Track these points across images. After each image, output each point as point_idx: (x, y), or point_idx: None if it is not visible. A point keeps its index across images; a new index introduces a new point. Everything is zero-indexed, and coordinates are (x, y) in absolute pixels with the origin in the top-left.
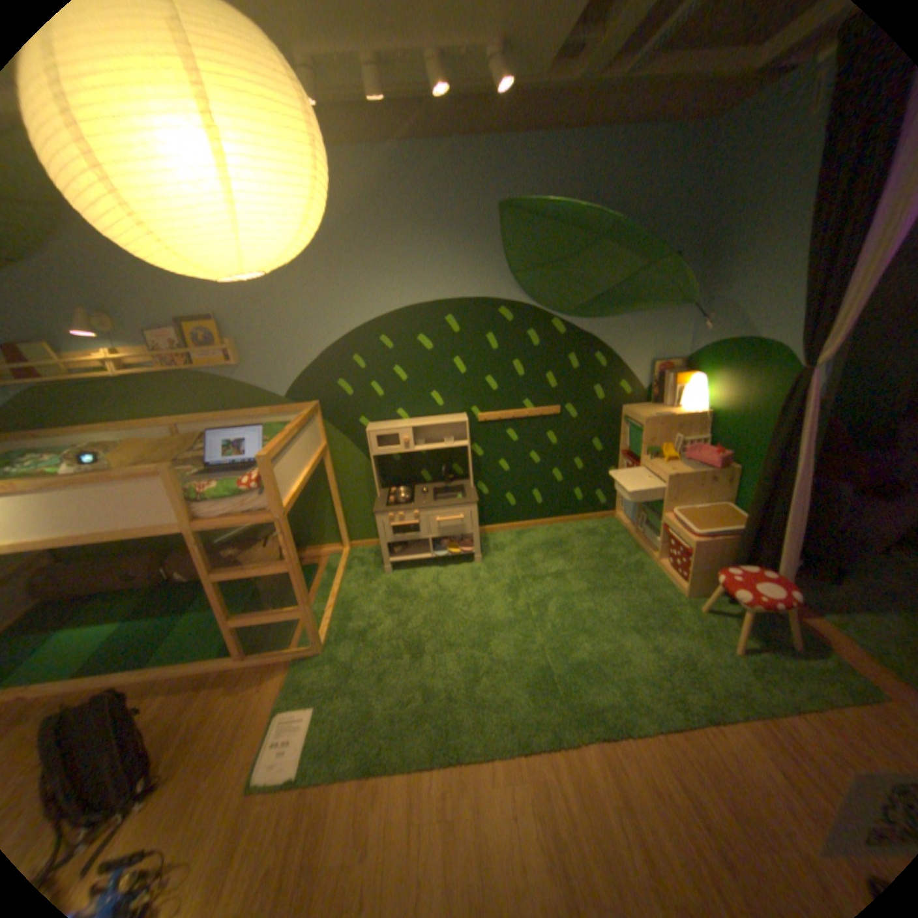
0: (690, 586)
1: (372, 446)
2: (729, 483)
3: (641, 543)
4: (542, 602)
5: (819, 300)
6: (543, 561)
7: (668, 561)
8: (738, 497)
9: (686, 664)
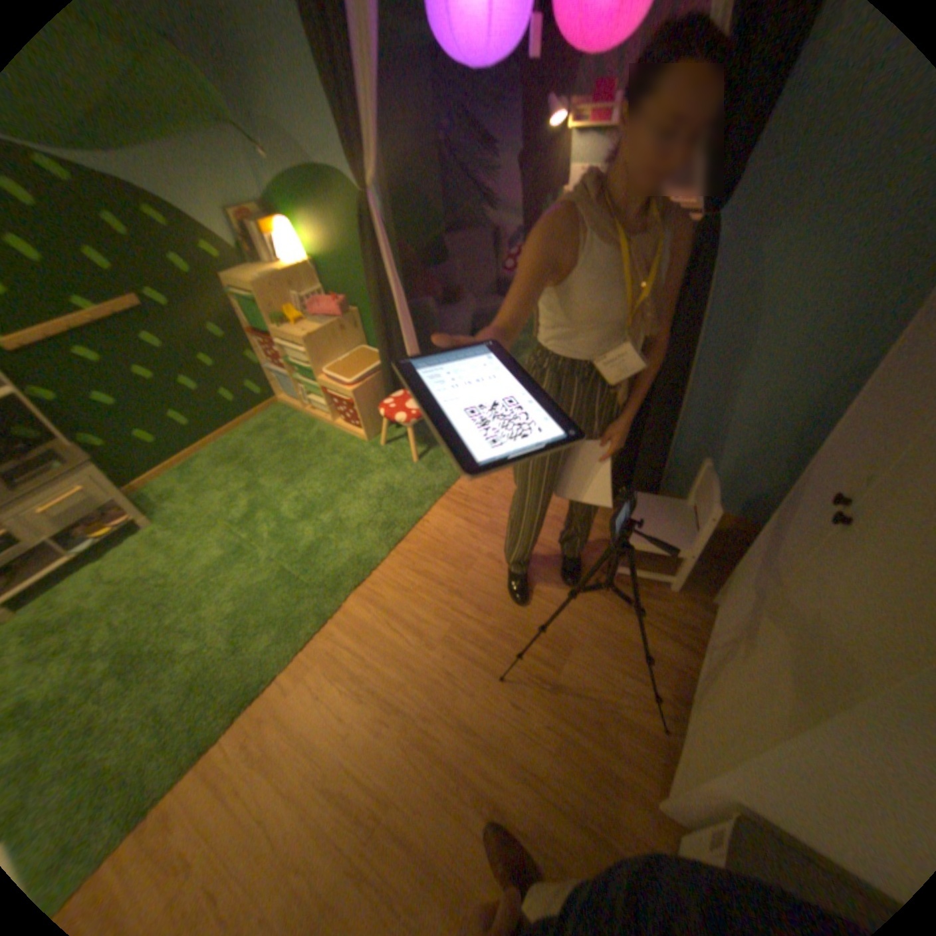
0: (364, 430)
1: None
2: (353, 328)
3: (311, 414)
4: (245, 521)
5: (342, 114)
6: (225, 481)
7: (339, 419)
8: (366, 338)
9: (385, 491)
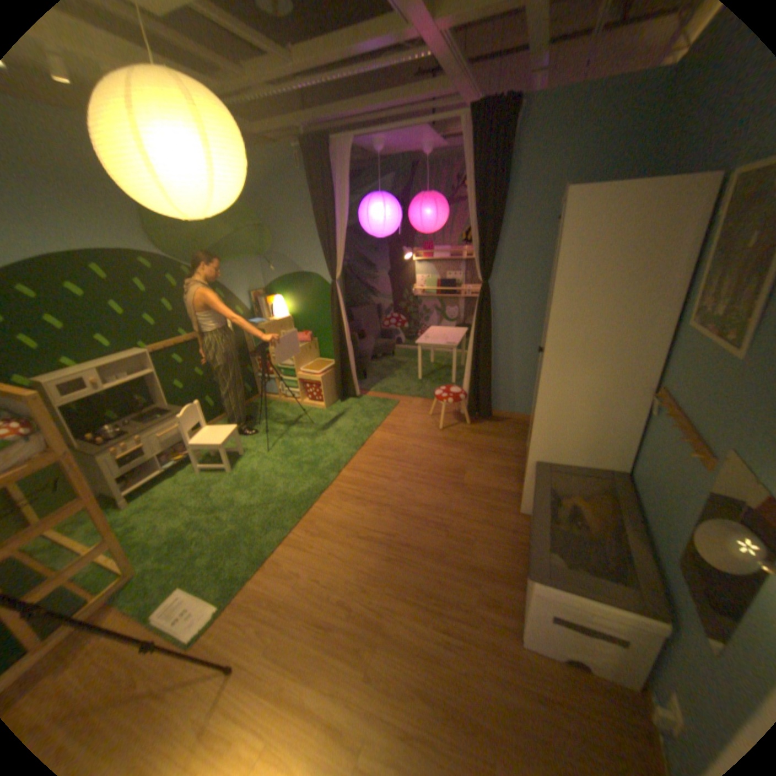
0: (325, 402)
1: (55, 398)
2: (315, 349)
3: (287, 401)
4: (265, 449)
5: (324, 253)
6: (242, 435)
7: (307, 399)
8: (321, 355)
9: (346, 428)
